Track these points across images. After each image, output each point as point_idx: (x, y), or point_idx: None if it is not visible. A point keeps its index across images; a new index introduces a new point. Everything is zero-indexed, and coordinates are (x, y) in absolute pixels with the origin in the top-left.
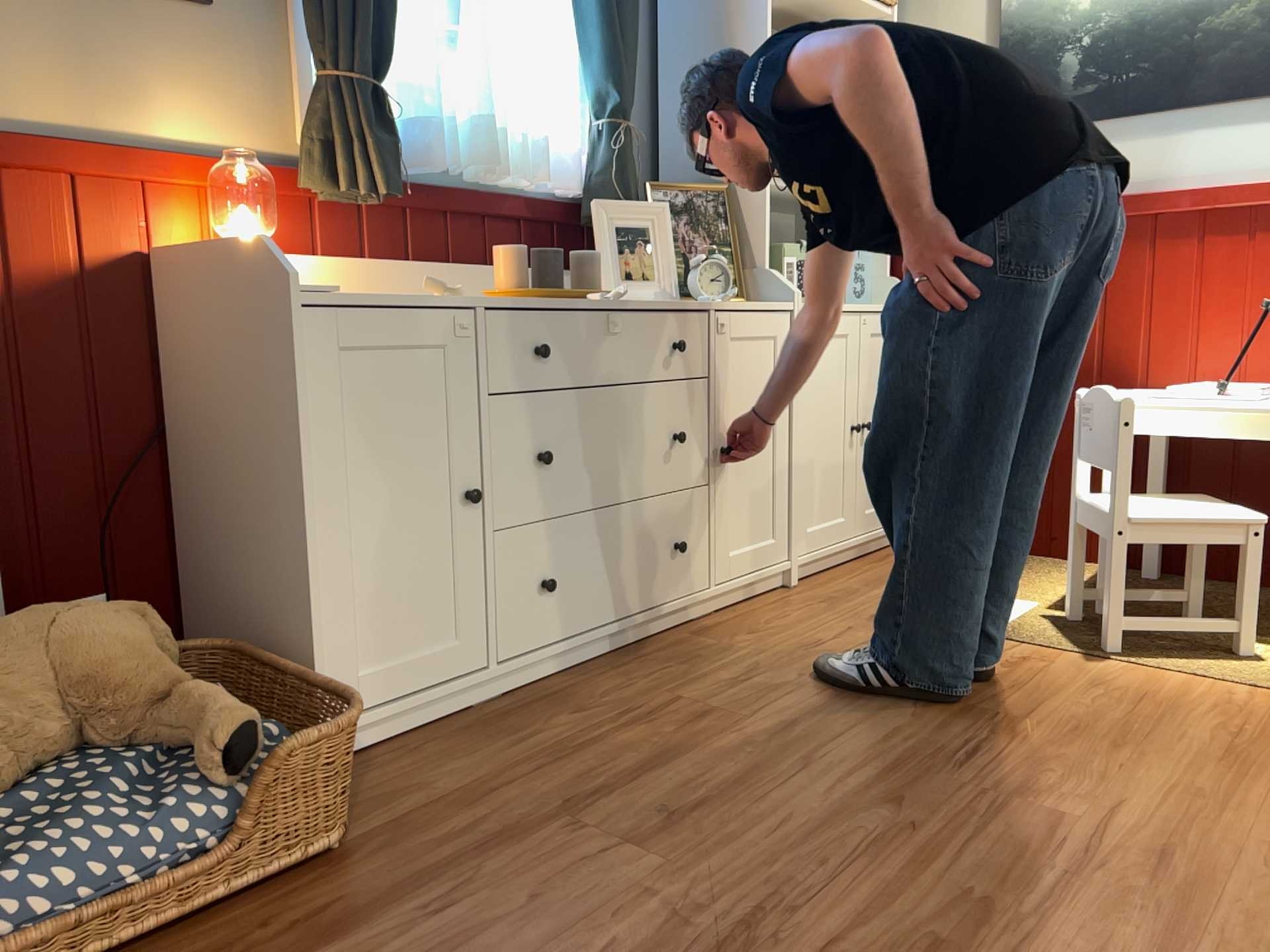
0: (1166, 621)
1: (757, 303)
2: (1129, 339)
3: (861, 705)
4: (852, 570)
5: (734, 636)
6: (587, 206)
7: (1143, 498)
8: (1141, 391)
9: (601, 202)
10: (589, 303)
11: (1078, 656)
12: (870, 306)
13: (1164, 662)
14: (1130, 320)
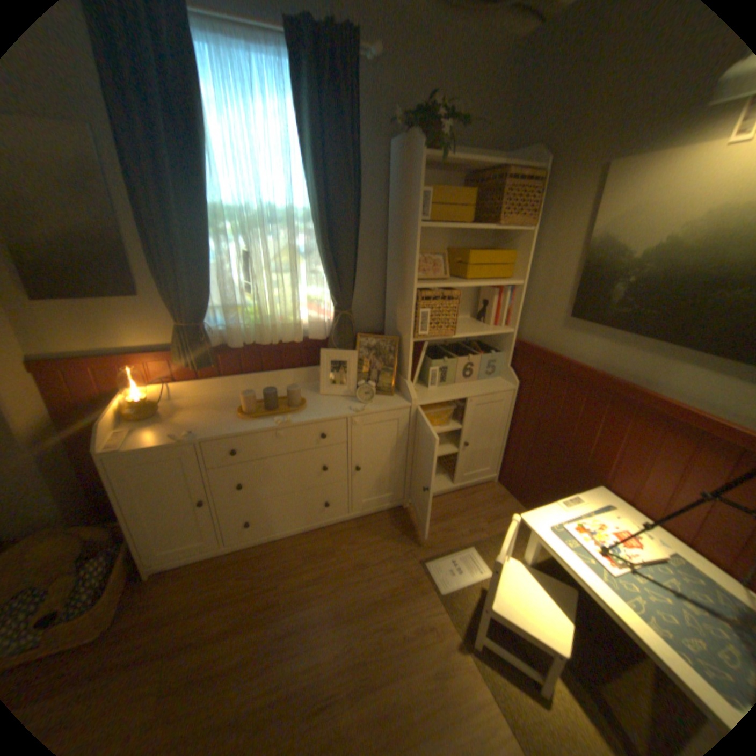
0: (506, 659)
1: (393, 402)
2: (610, 461)
3: (326, 635)
4: (444, 502)
5: (343, 544)
6: (329, 344)
7: (535, 583)
8: (600, 496)
9: (331, 346)
10: (267, 427)
11: (458, 645)
12: (481, 390)
13: (492, 680)
14: (613, 453)
